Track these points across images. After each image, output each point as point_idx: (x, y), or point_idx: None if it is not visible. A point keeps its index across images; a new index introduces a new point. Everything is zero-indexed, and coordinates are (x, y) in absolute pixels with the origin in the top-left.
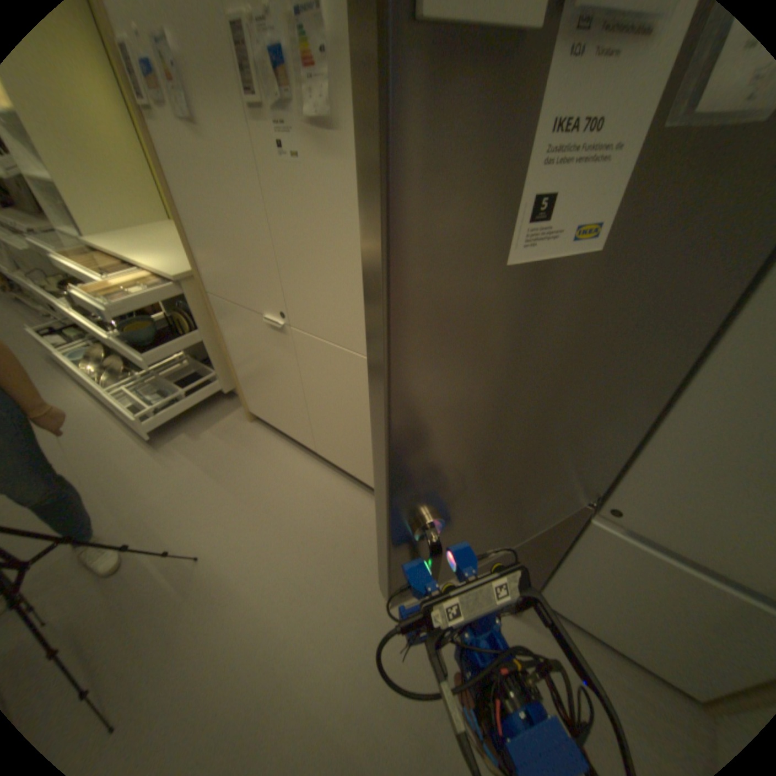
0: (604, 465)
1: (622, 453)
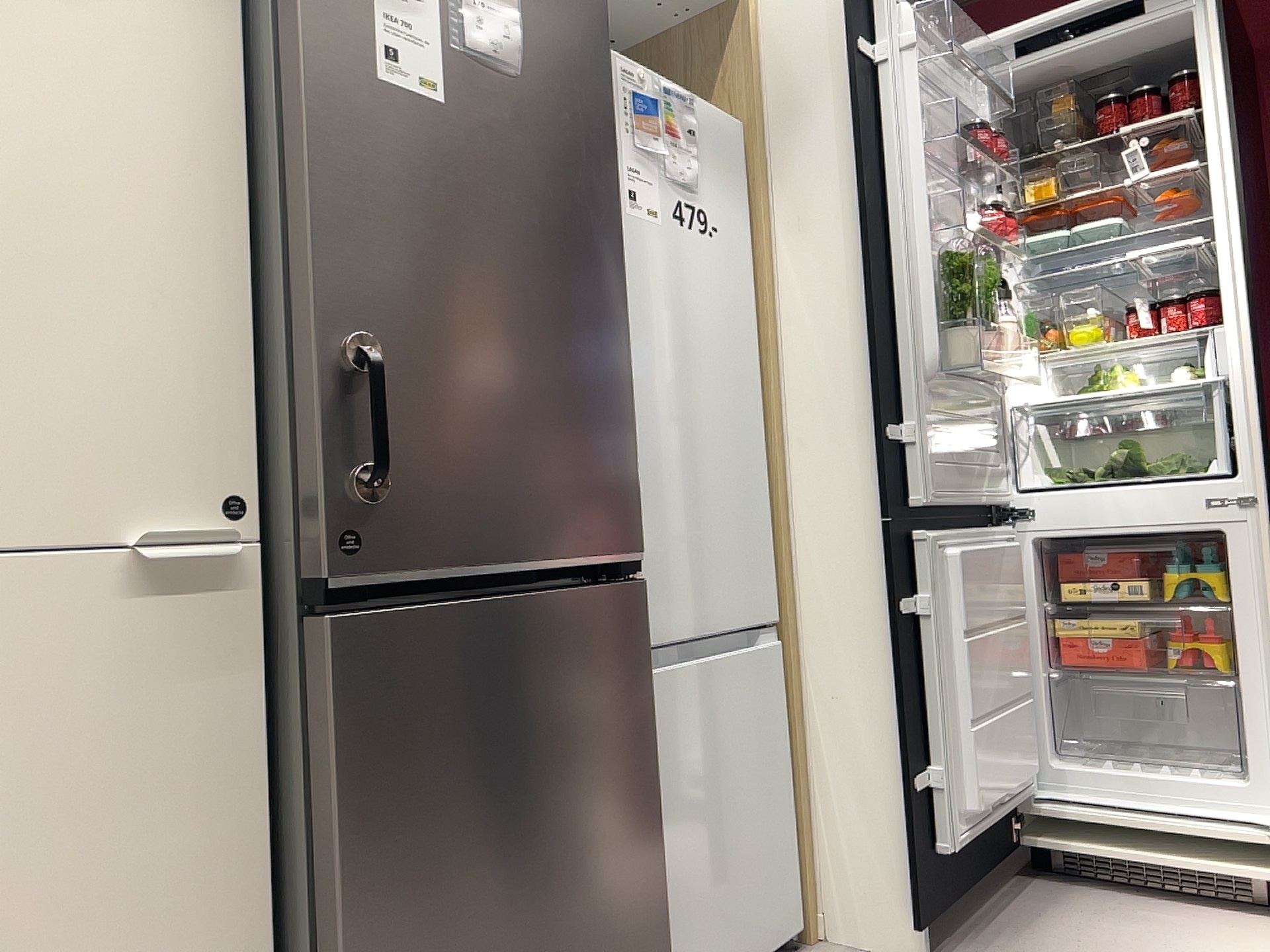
0: (629, 488)
1: (633, 458)
